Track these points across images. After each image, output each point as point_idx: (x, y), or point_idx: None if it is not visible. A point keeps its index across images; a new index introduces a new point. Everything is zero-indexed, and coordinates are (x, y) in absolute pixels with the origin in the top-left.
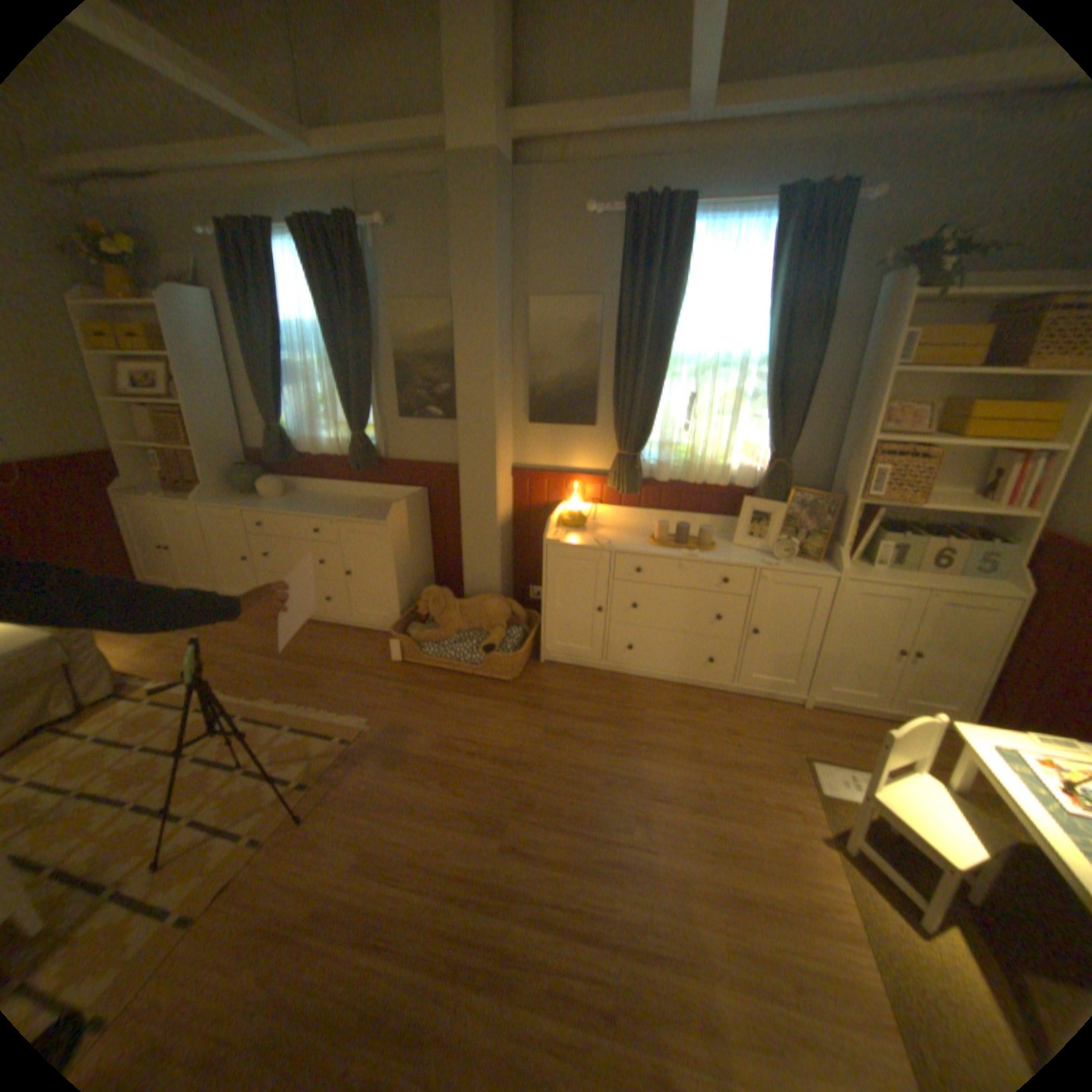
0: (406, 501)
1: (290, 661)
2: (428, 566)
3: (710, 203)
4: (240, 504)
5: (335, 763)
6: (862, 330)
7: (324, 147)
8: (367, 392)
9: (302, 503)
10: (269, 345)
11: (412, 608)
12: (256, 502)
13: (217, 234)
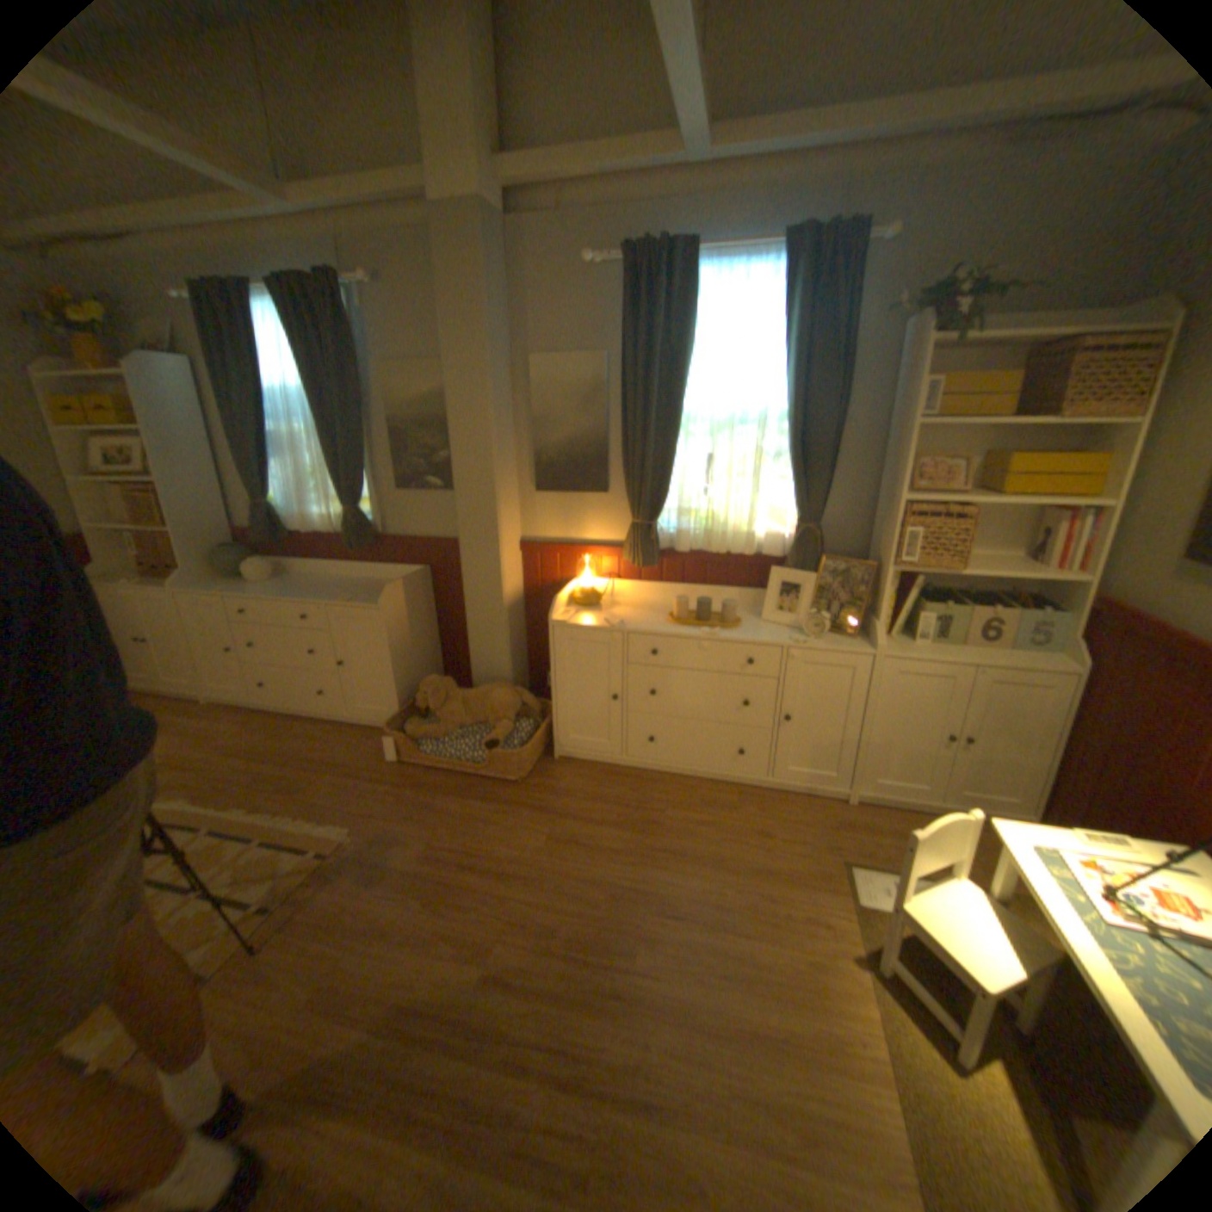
0: (403, 581)
1: (273, 764)
2: (435, 652)
3: (713, 247)
4: (221, 590)
5: (305, 882)
6: (890, 380)
7: (302, 201)
8: (358, 462)
9: (291, 586)
10: (251, 414)
11: (413, 700)
12: (240, 586)
13: (193, 297)
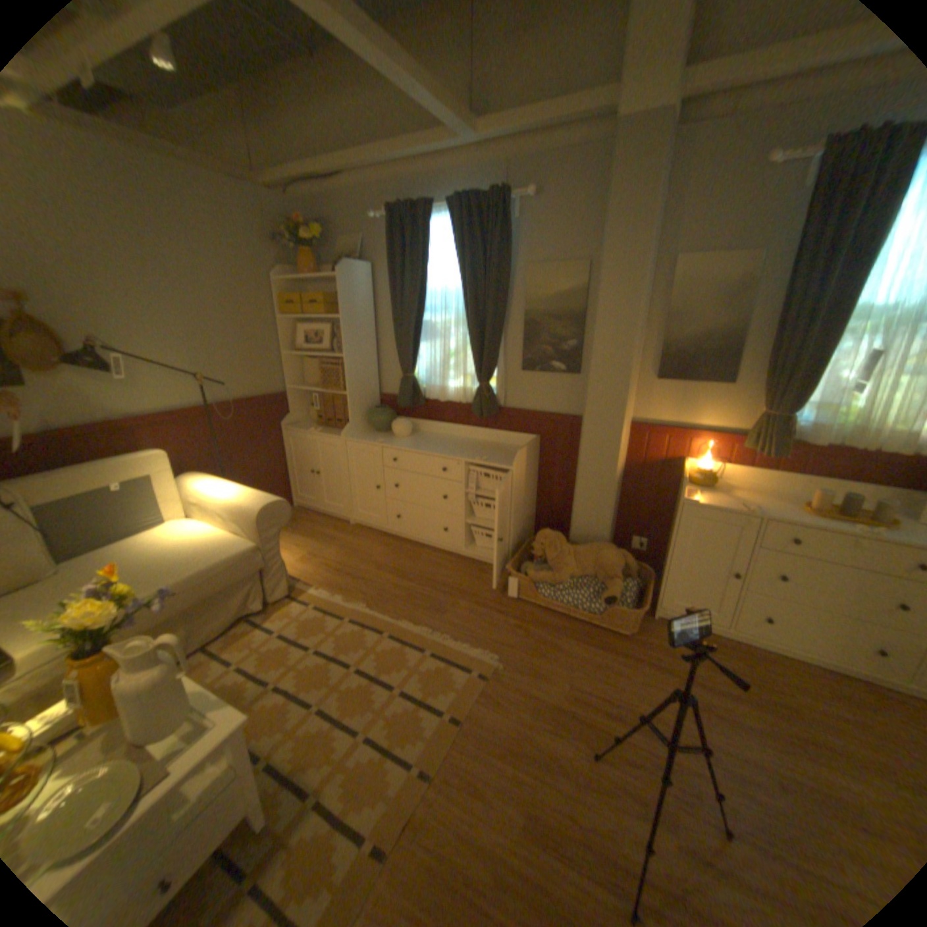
0: (527, 447)
1: (417, 581)
2: (532, 506)
3: None
4: (382, 440)
5: (479, 698)
6: None
7: (491, 129)
8: (498, 346)
9: (429, 441)
10: (417, 306)
11: (523, 545)
12: (391, 438)
13: (385, 215)
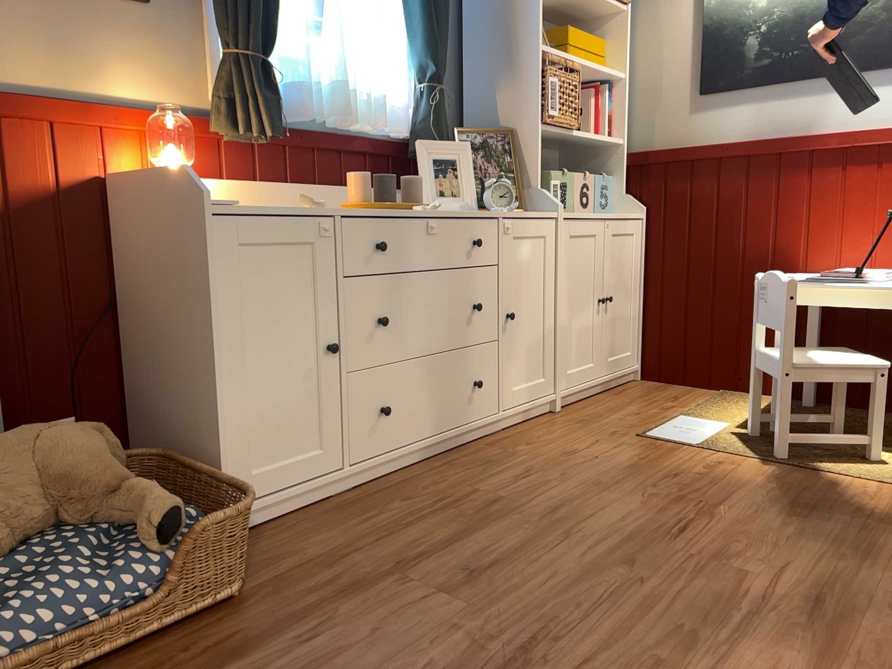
0: None
1: None
2: None
3: None
4: None
5: None
6: None
7: None
8: None
9: None
10: None
11: None
12: None
13: None
